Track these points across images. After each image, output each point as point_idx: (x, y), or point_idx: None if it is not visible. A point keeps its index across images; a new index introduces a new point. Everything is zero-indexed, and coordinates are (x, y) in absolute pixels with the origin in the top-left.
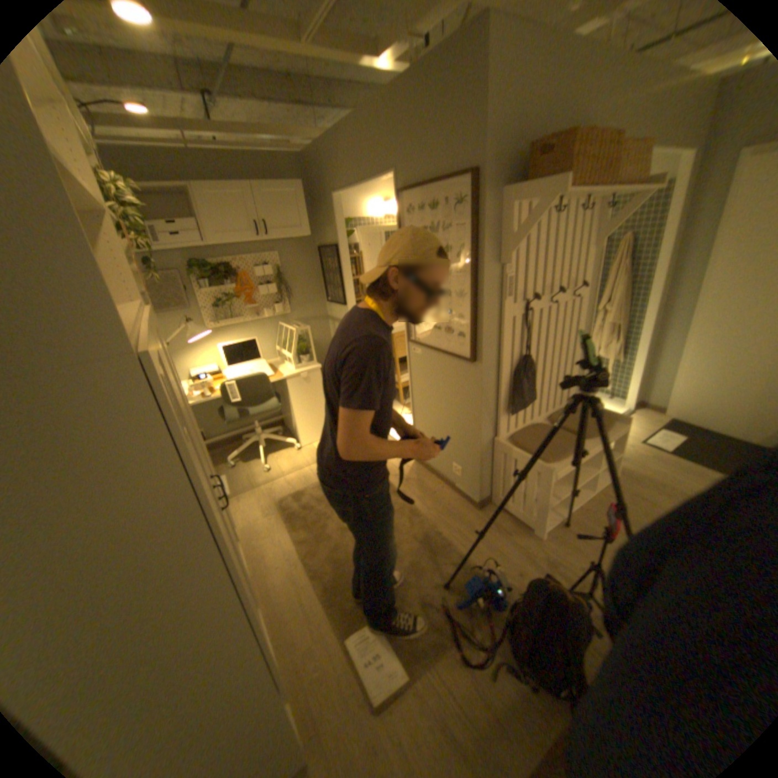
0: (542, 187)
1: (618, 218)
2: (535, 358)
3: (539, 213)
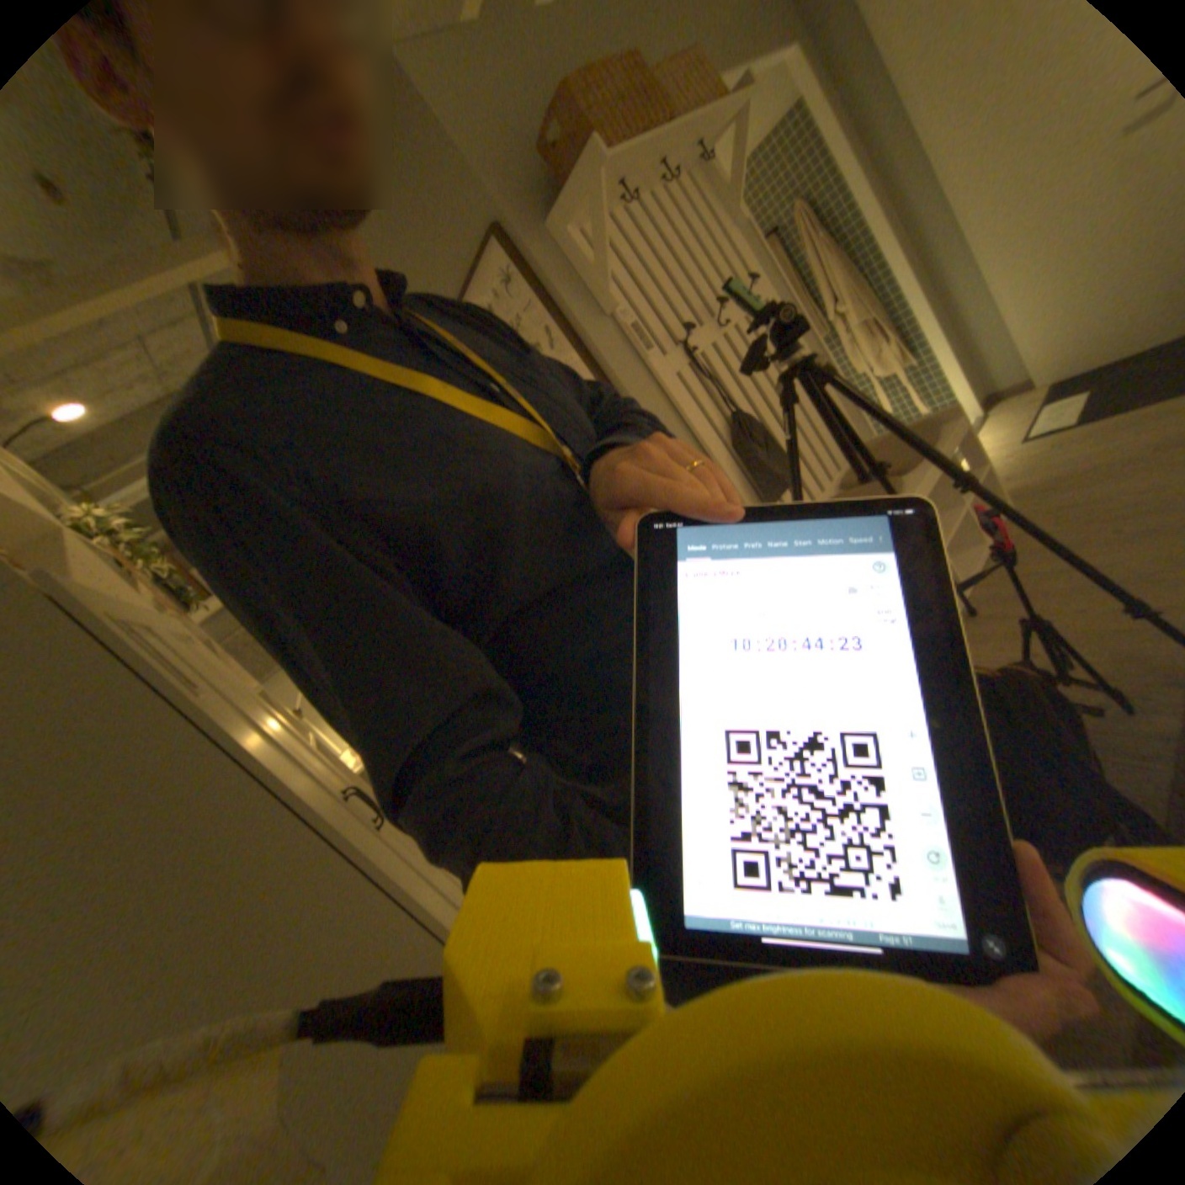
0: (578, 176)
1: (735, 166)
2: (746, 406)
3: (599, 209)
